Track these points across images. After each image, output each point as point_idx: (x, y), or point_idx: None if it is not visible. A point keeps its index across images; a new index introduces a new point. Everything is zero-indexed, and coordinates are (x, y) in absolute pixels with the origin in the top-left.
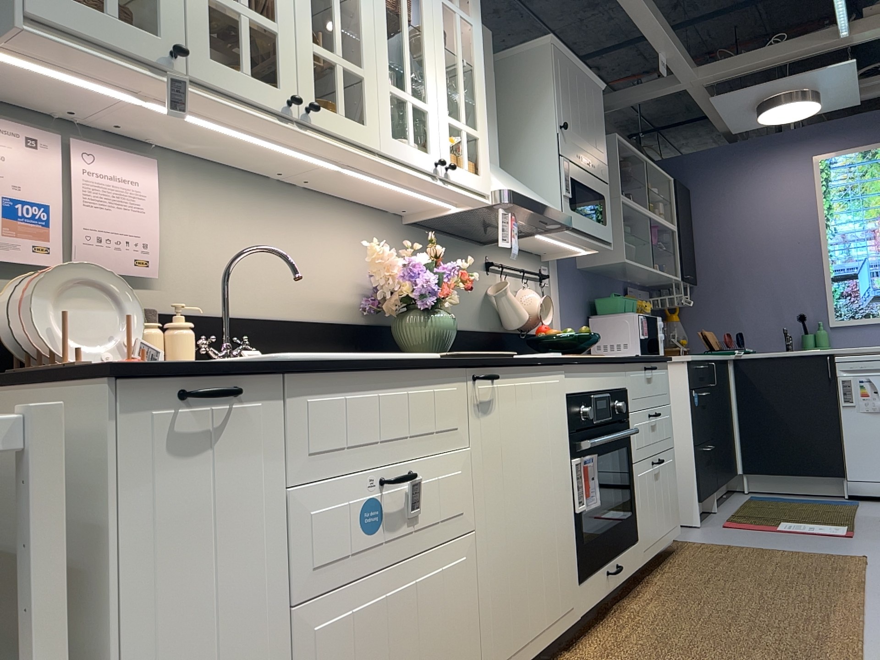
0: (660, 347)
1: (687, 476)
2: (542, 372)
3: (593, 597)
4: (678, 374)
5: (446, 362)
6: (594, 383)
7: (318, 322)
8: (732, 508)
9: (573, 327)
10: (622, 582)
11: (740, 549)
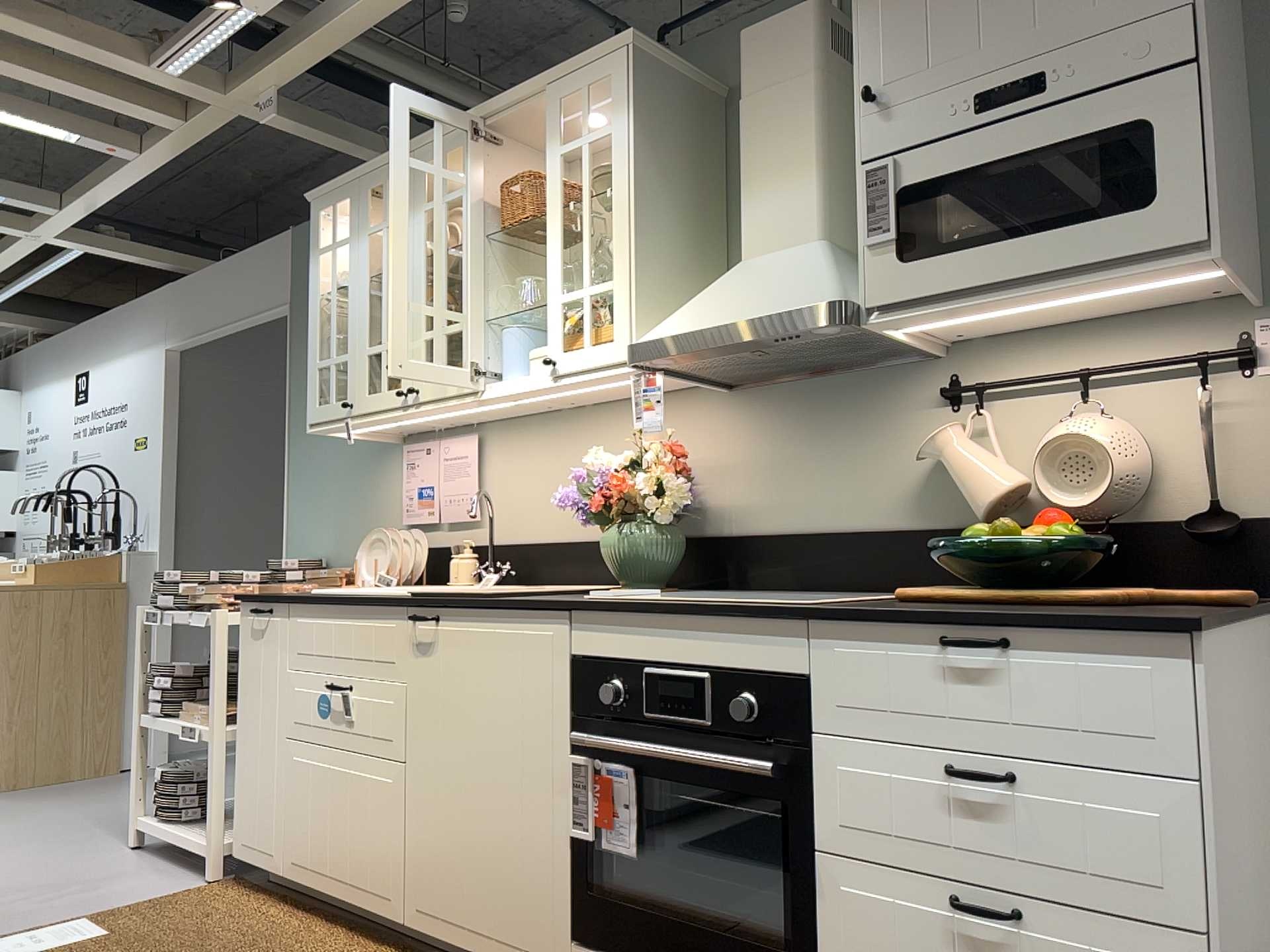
0: None
1: None
2: (514, 619)
3: None
4: None
5: (378, 600)
6: (657, 649)
7: (597, 541)
8: None
9: None
10: None
11: None
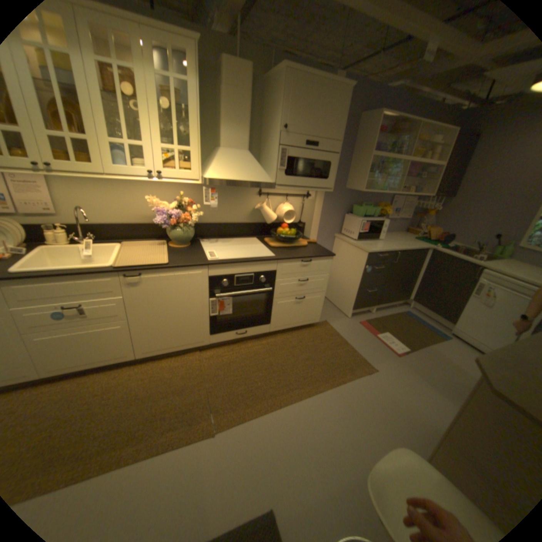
0: (379, 235)
1: (352, 298)
2: (185, 270)
3: (221, 339)
4: (364, 256)
5: (99, 272)
6: (239, 270)
7: (140, 224)
8: (384, 314)
9: (330, 218)
10: (250, 335)
11: (337, 339)
